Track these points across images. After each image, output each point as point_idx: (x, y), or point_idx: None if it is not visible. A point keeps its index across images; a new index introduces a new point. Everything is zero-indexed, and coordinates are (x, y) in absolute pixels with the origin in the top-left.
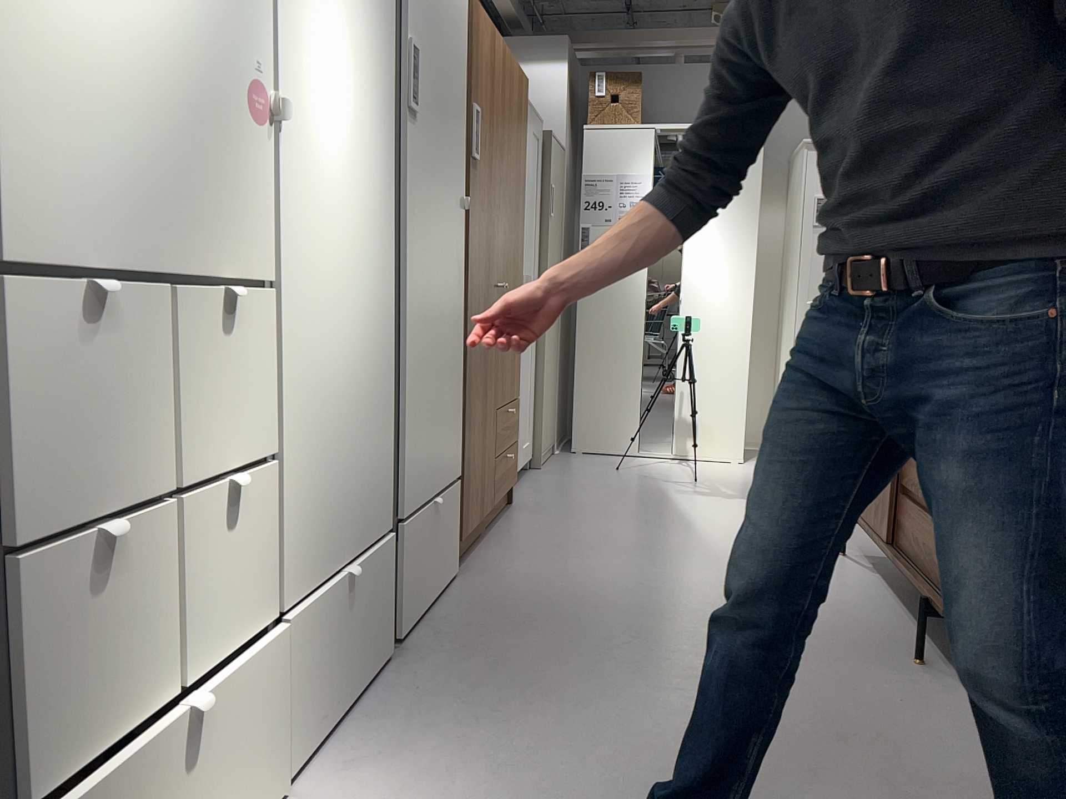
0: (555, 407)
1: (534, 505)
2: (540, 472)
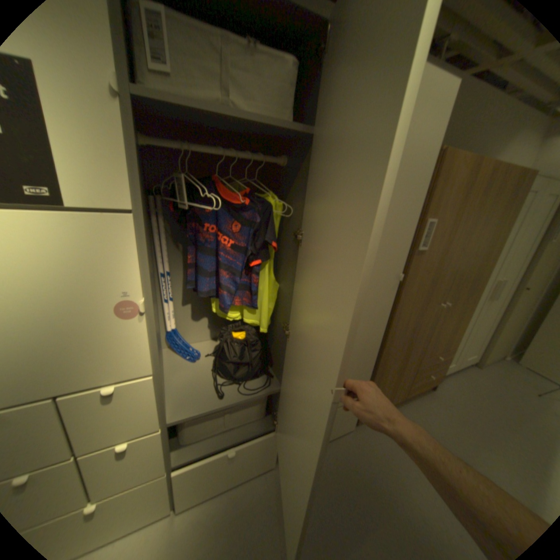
0: (514, 340)
1: (449, 399)
2: (481, 371)
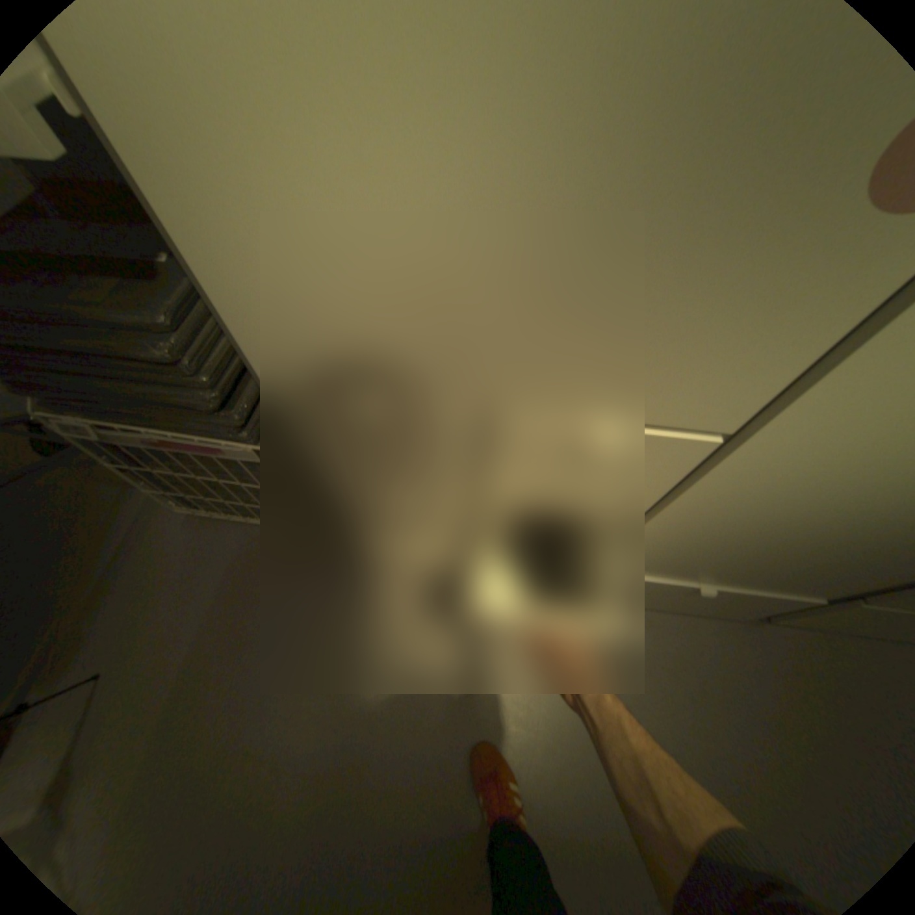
0: None
1: None
2: None
